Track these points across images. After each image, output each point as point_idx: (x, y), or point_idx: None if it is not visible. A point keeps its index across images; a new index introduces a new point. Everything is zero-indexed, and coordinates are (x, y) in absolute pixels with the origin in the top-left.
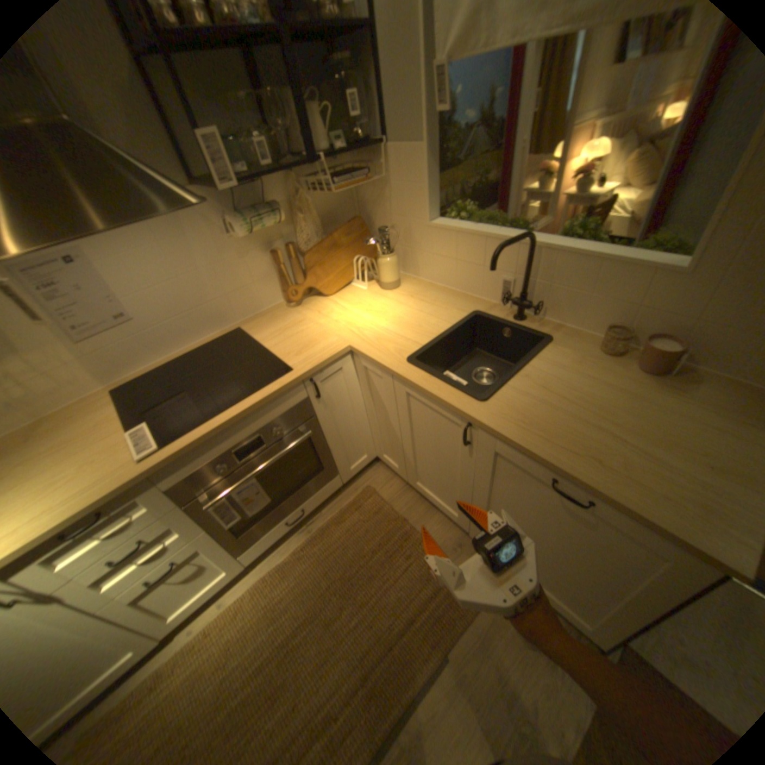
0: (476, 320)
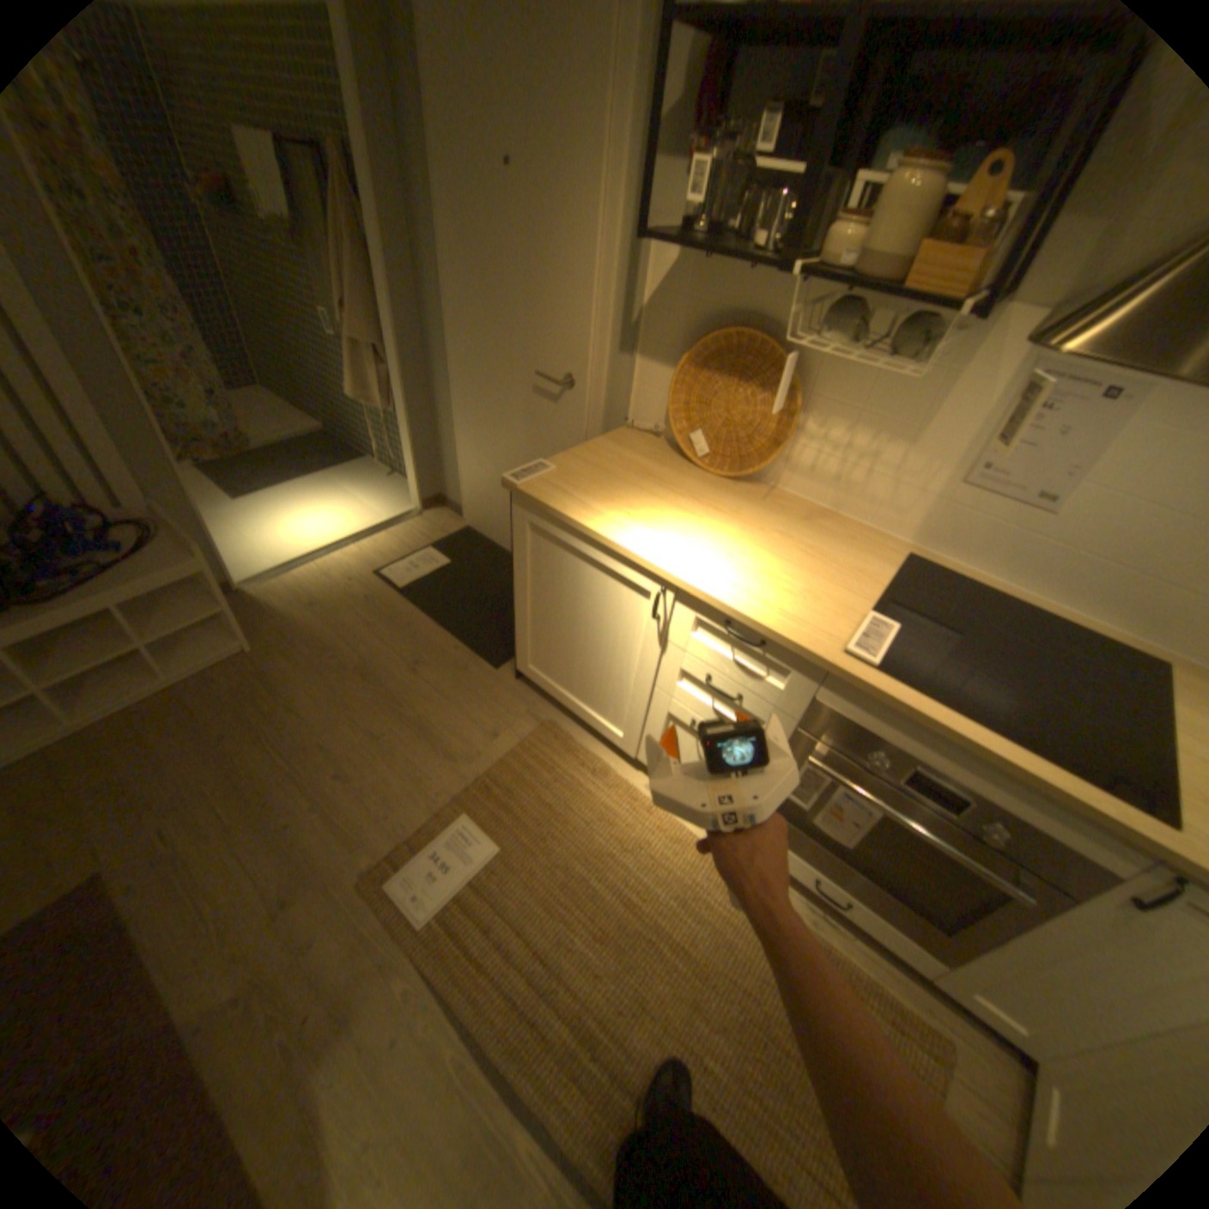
0: None
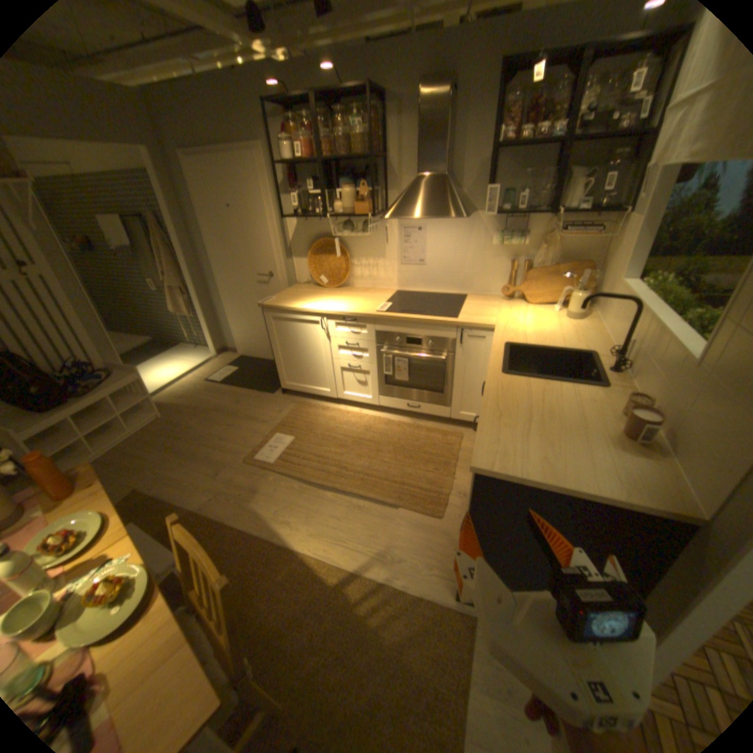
0: (588, 358)
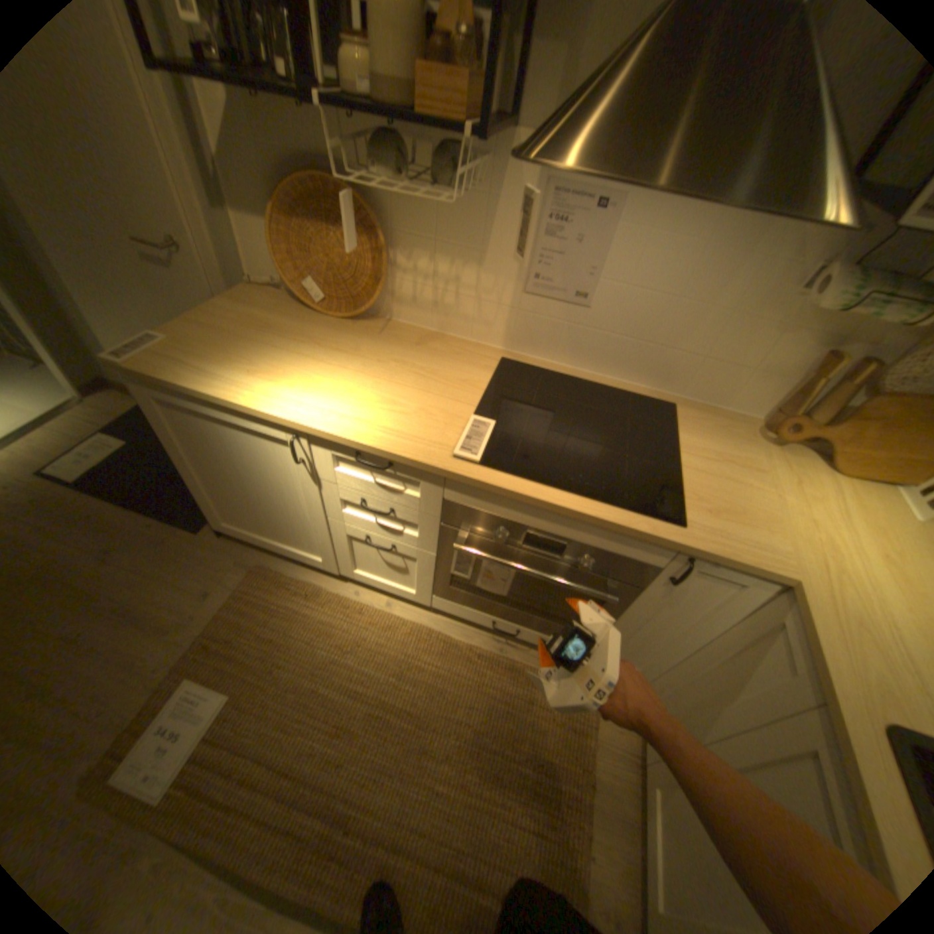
0: None
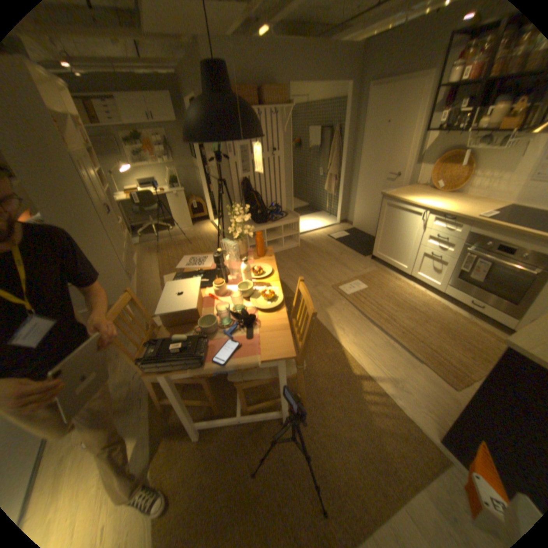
0: None
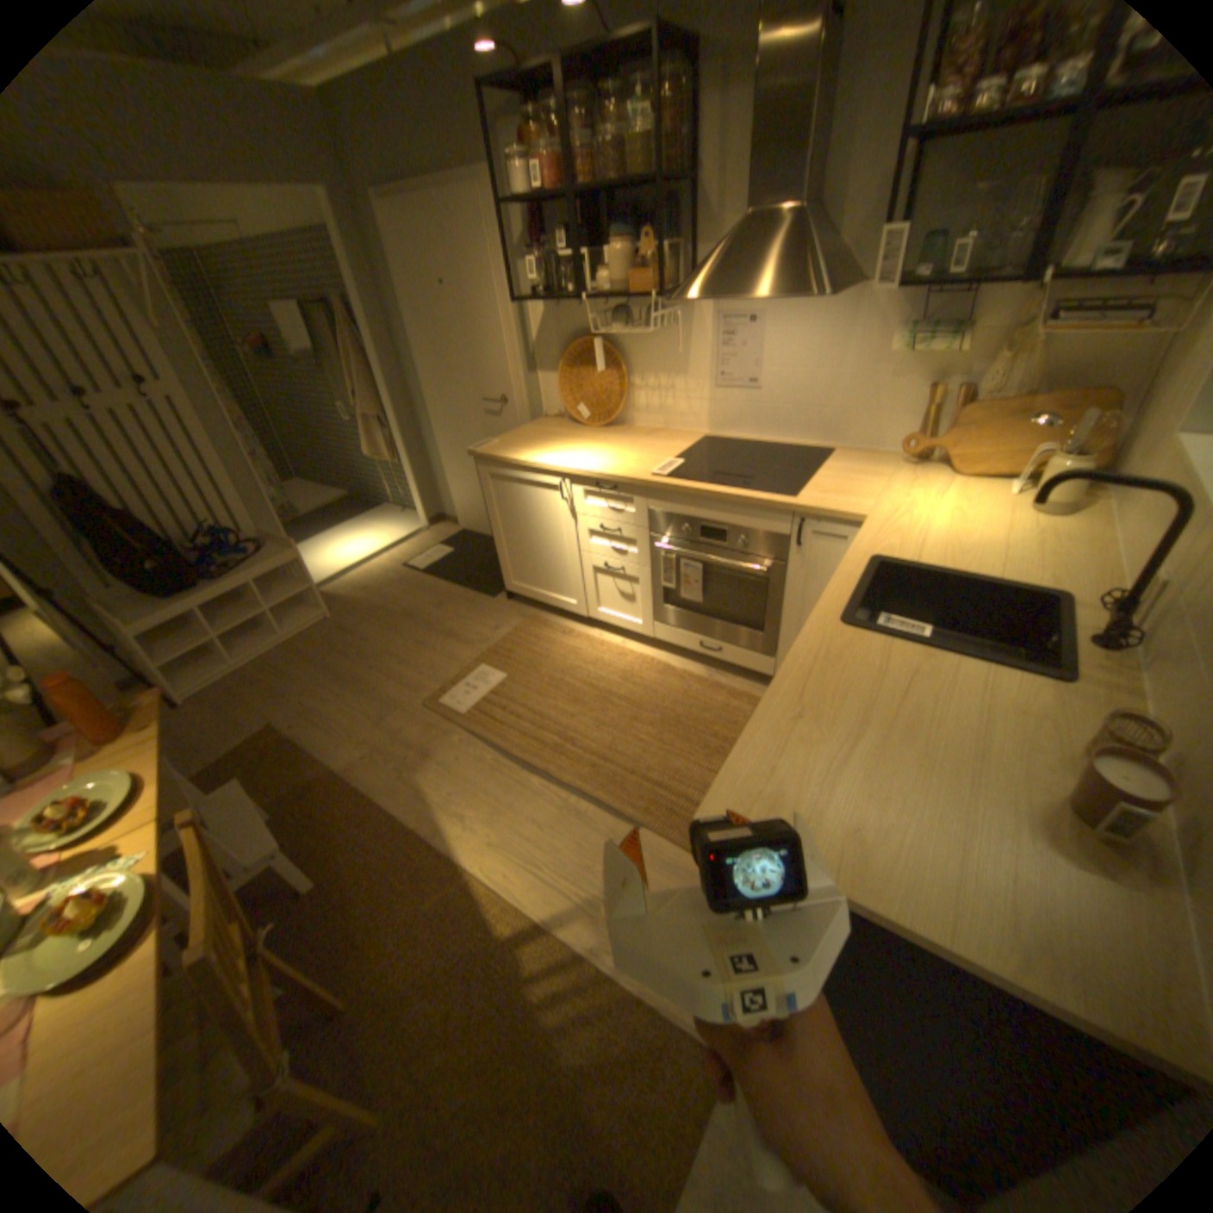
0: (1052, 606)
